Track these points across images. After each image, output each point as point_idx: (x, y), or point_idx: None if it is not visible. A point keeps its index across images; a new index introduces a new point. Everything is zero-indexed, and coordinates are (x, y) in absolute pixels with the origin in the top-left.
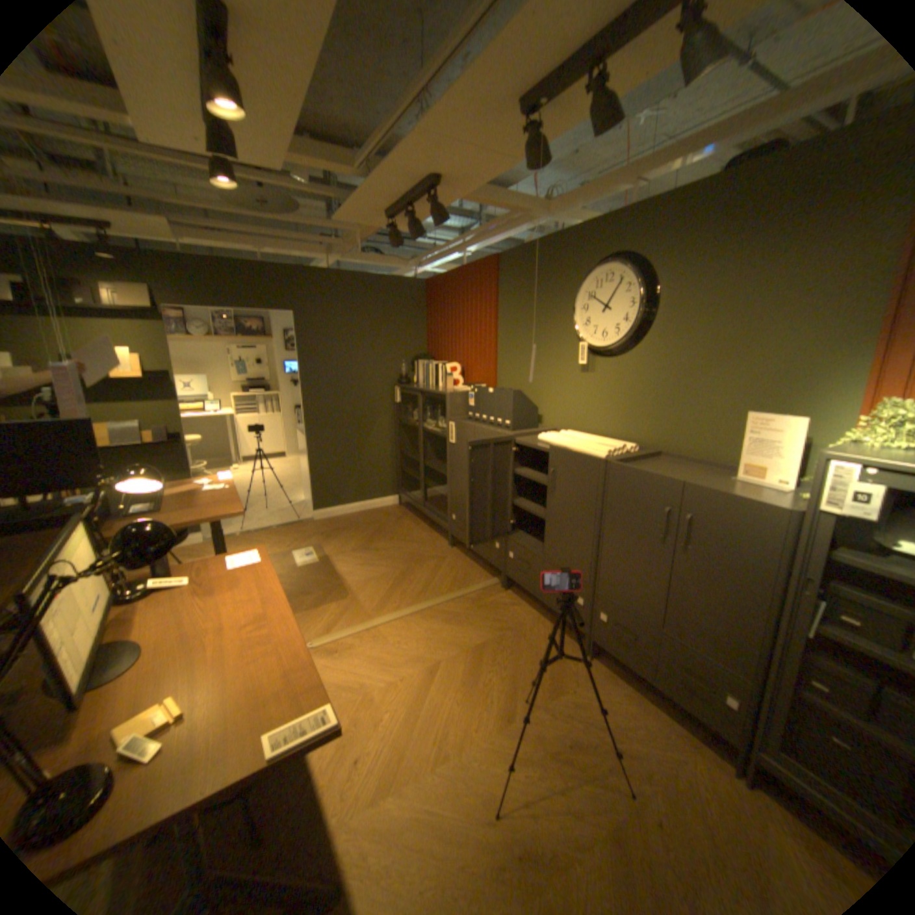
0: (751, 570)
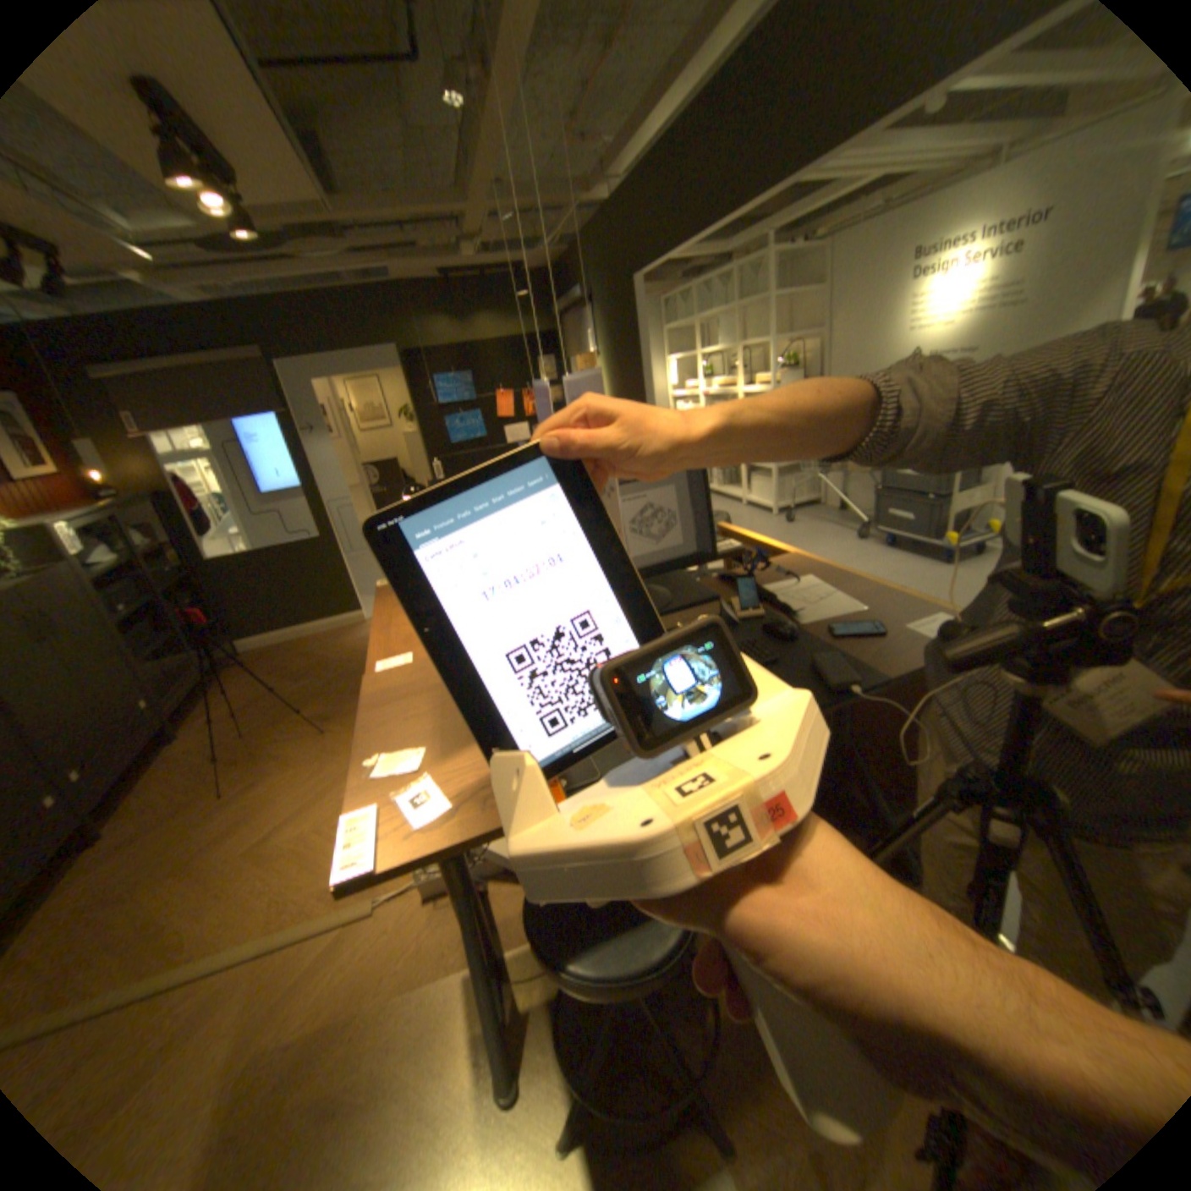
0: (86, 615)
